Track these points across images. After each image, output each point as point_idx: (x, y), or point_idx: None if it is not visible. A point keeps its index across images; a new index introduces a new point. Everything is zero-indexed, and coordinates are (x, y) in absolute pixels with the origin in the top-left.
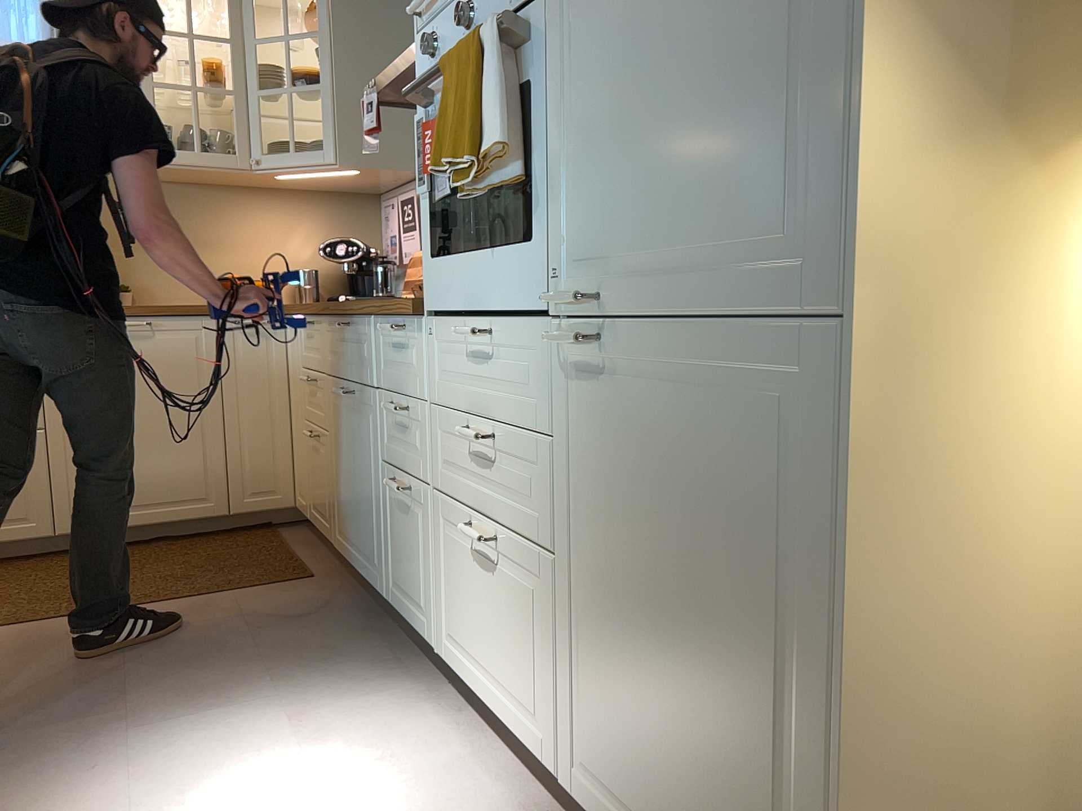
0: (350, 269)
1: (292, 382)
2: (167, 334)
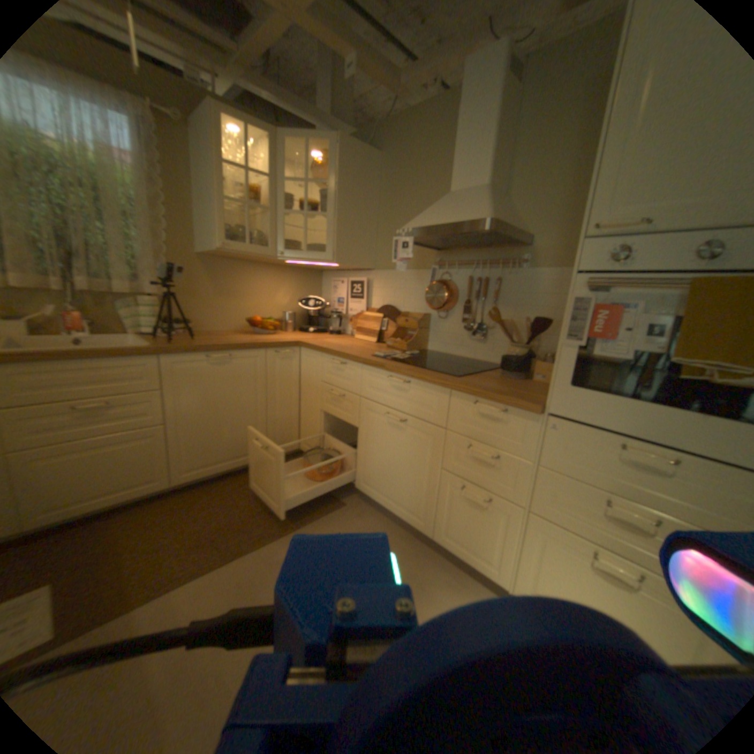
0: (313, 315)
1: (303, 385)
2: (236, 361)
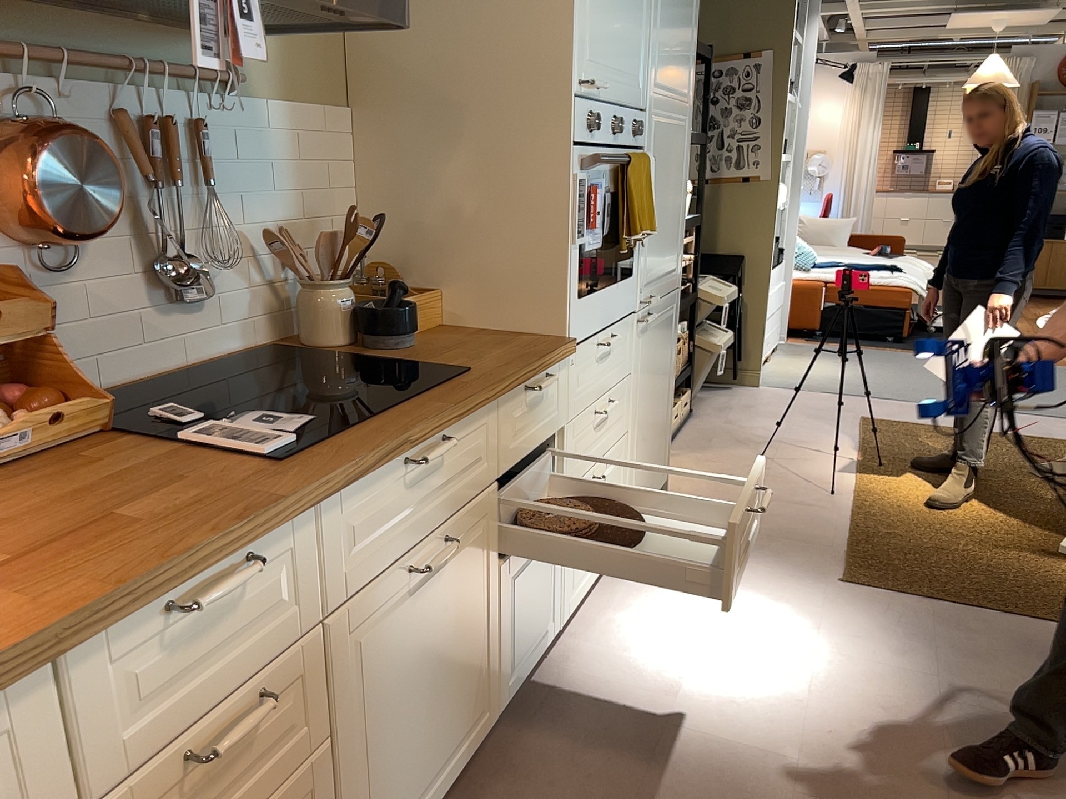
0: None
1: None
2: None
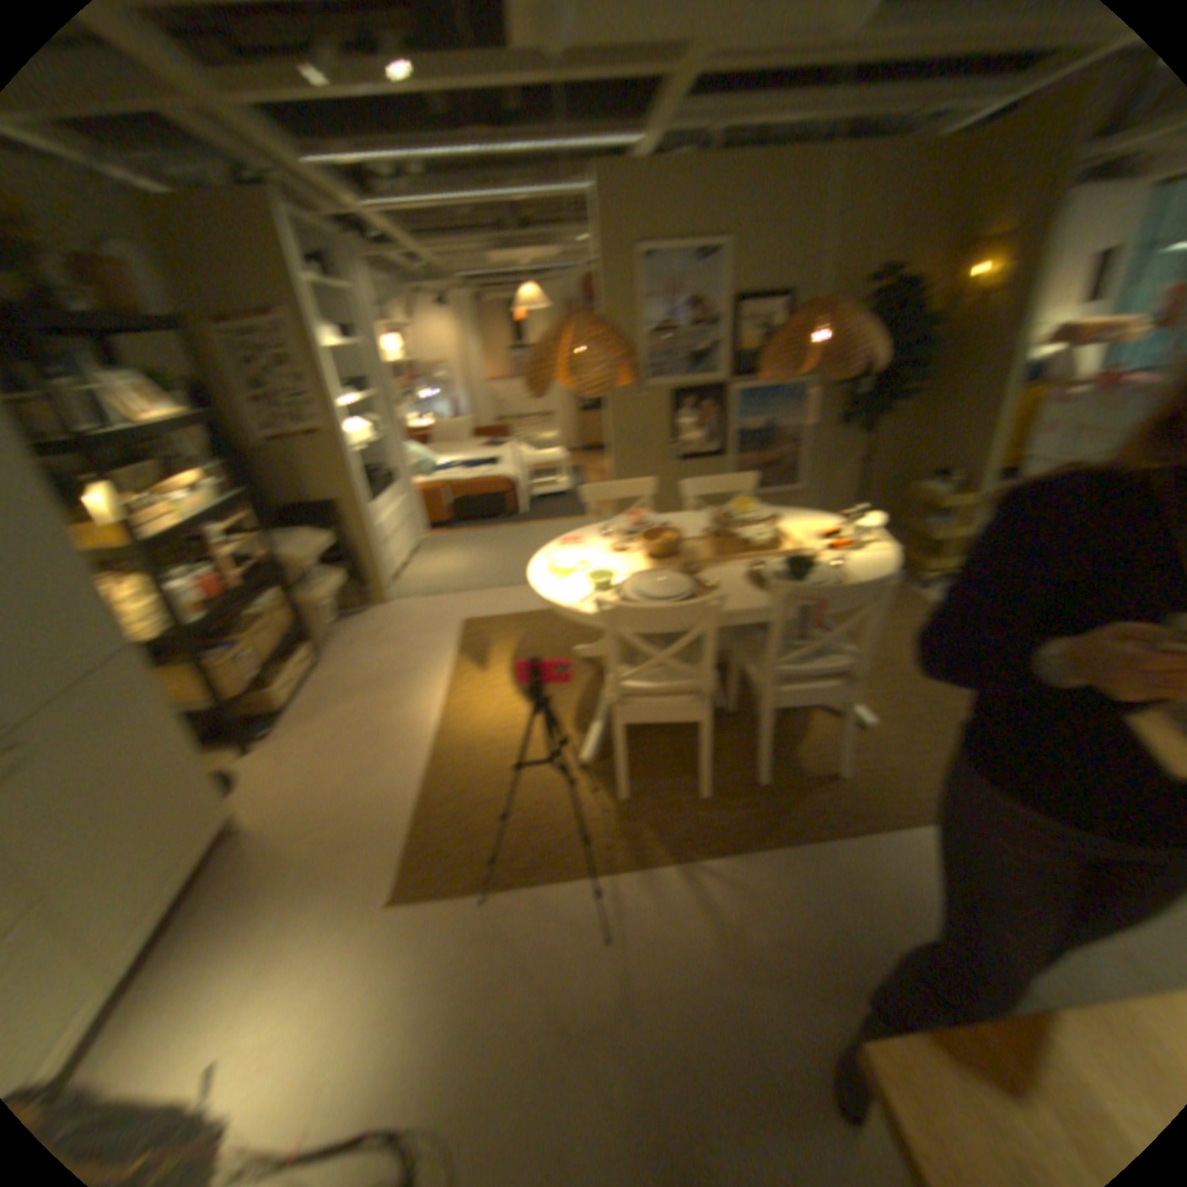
0: None
1: None
2: None
